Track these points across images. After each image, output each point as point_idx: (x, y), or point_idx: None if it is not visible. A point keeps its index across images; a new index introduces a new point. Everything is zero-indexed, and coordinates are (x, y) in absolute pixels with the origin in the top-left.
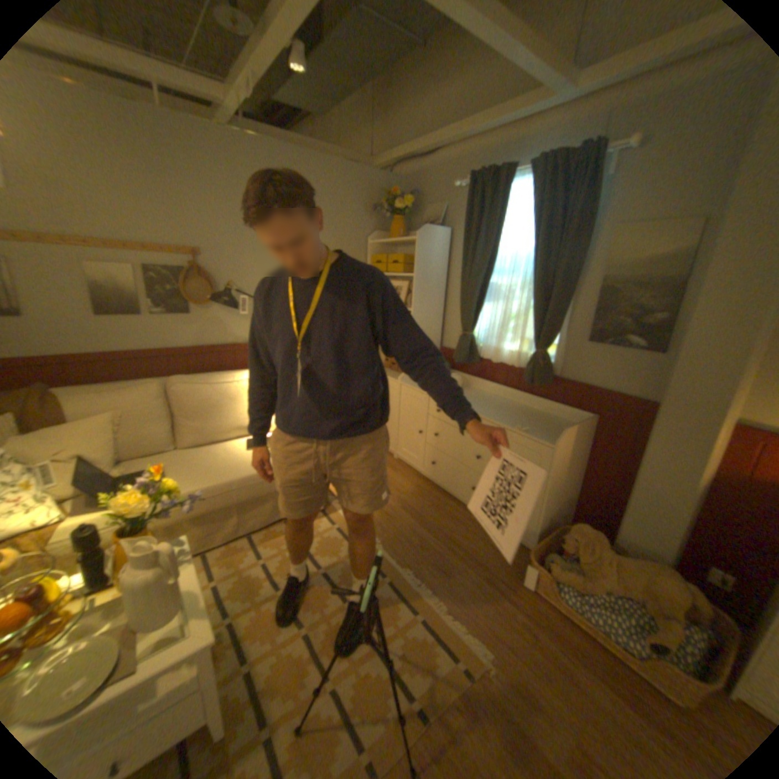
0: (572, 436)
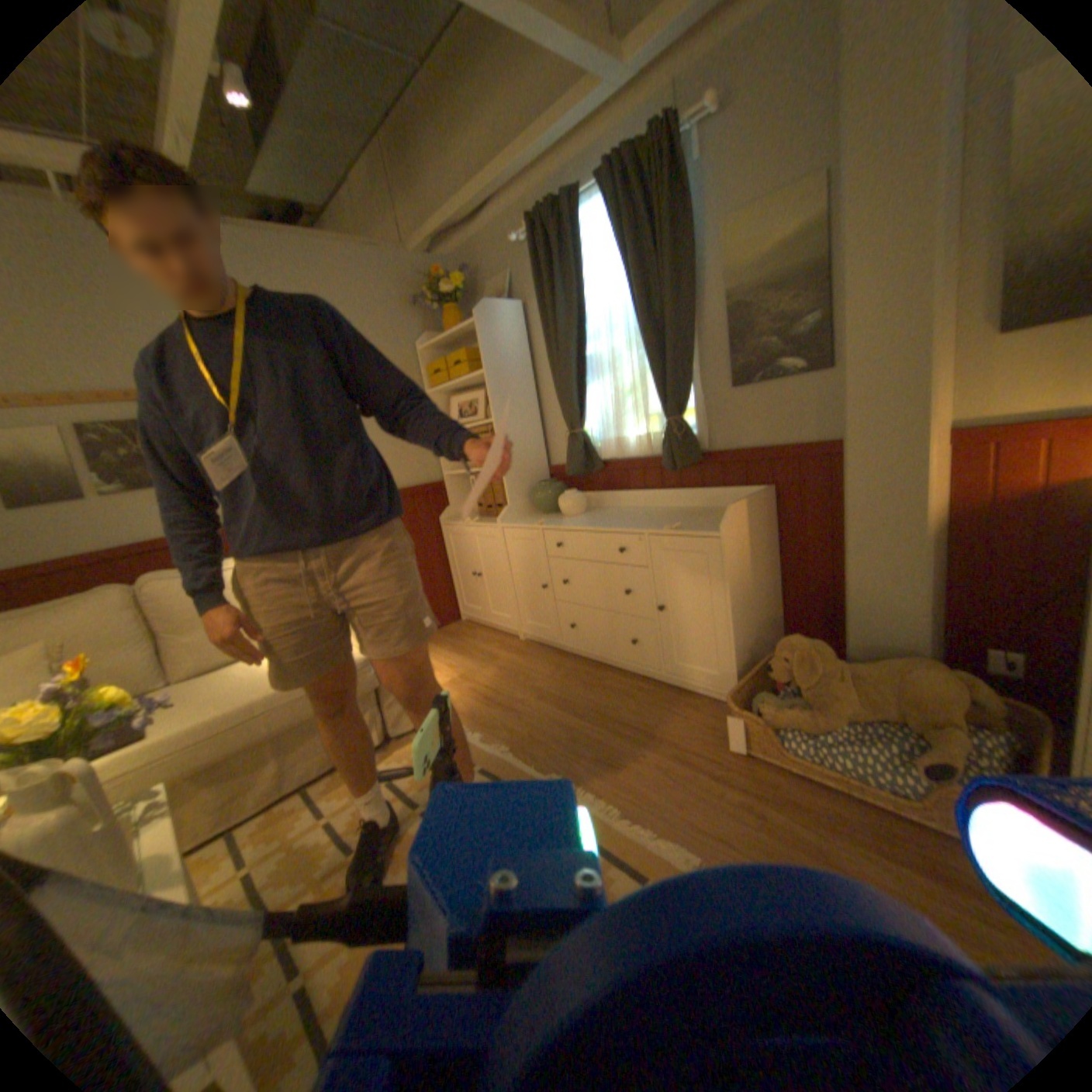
0: (743, 515)
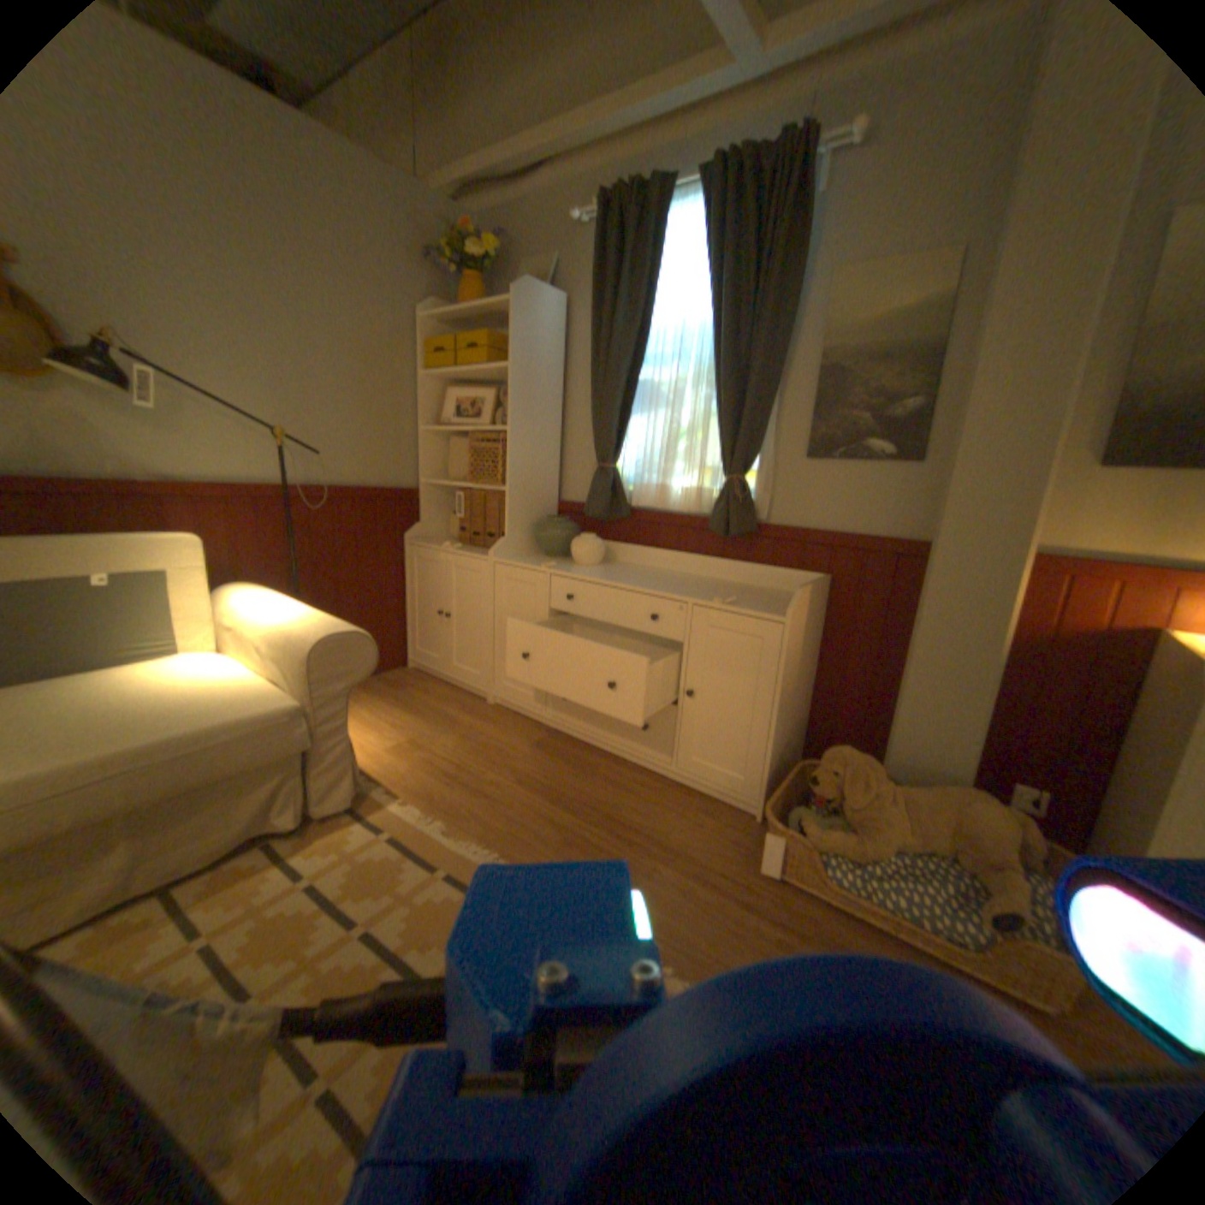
0: (806, 603)
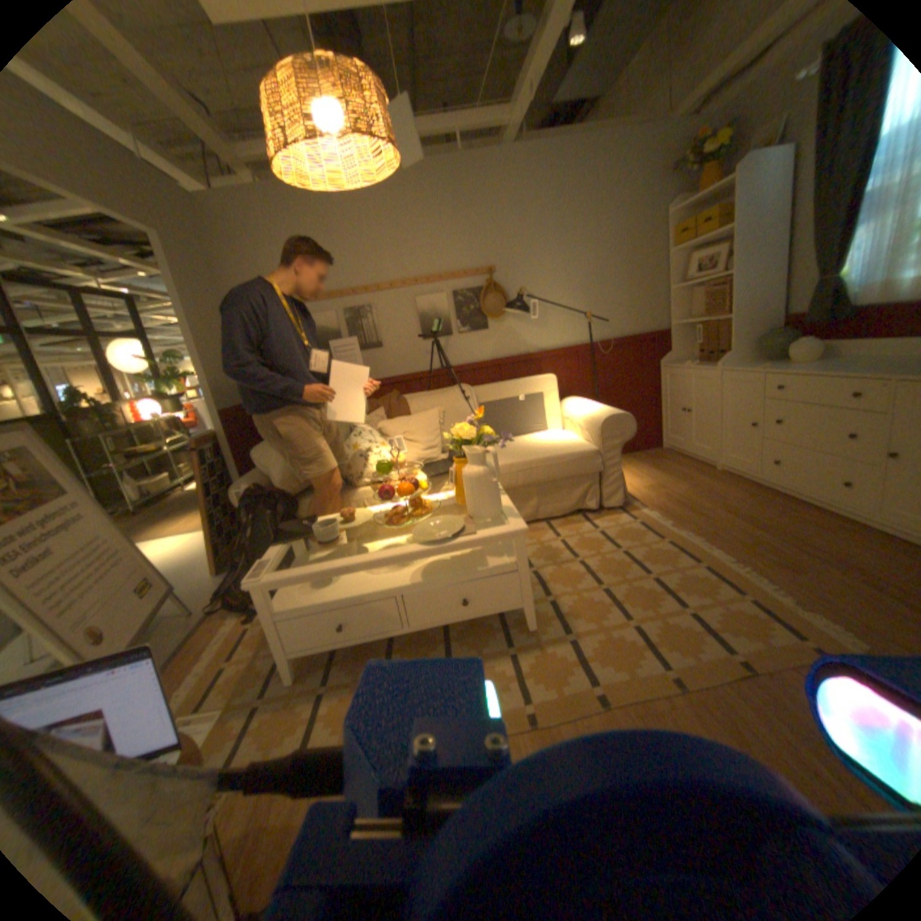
0: None
